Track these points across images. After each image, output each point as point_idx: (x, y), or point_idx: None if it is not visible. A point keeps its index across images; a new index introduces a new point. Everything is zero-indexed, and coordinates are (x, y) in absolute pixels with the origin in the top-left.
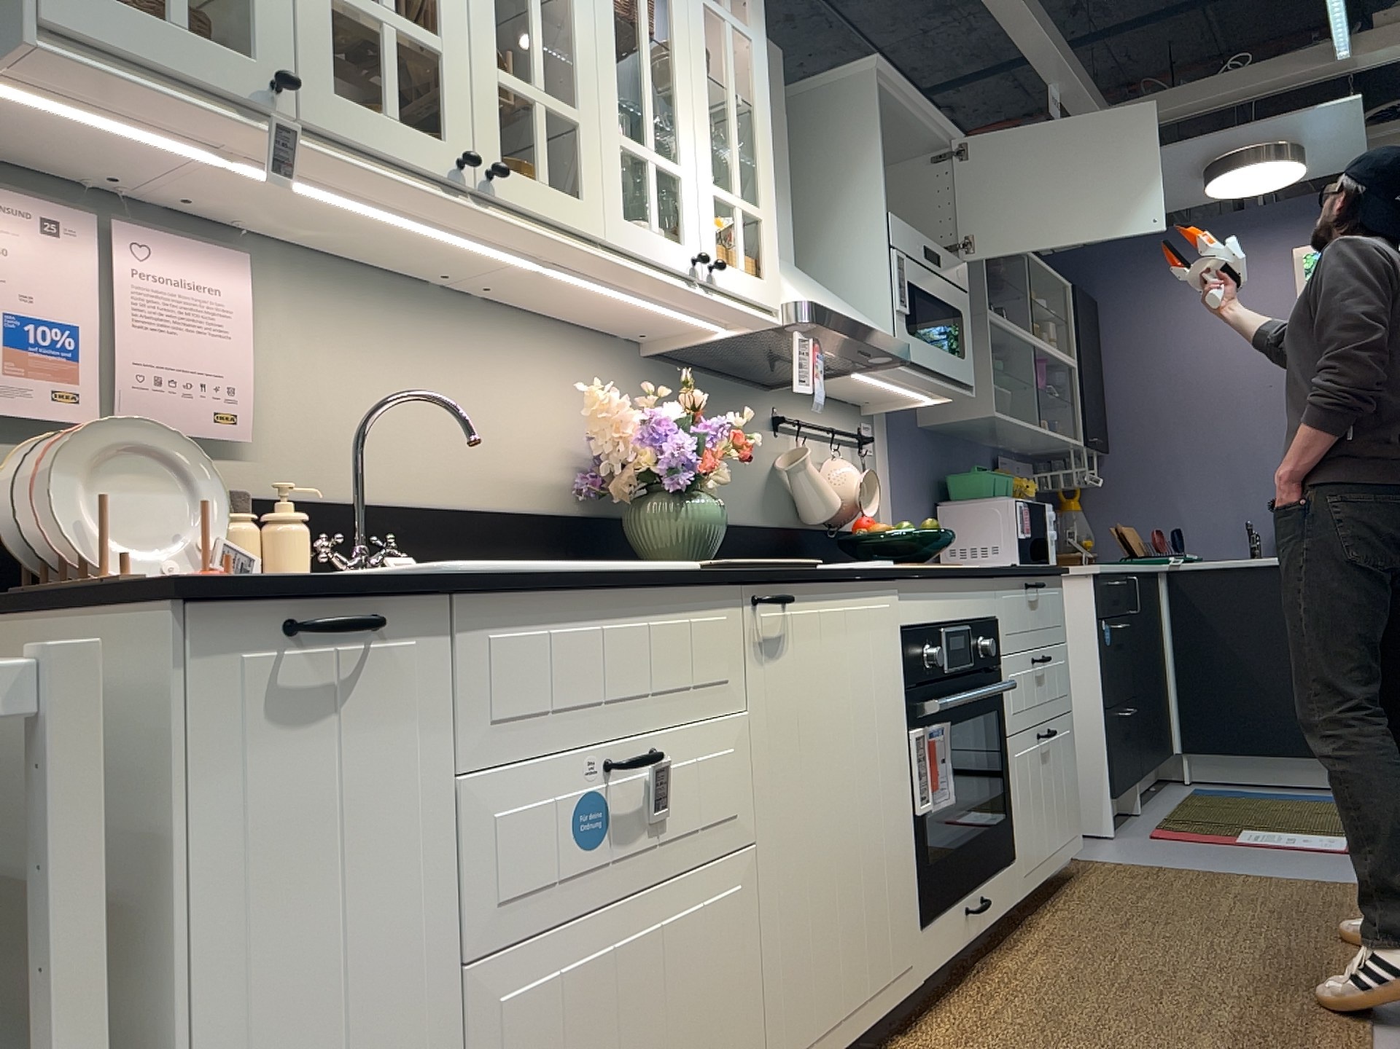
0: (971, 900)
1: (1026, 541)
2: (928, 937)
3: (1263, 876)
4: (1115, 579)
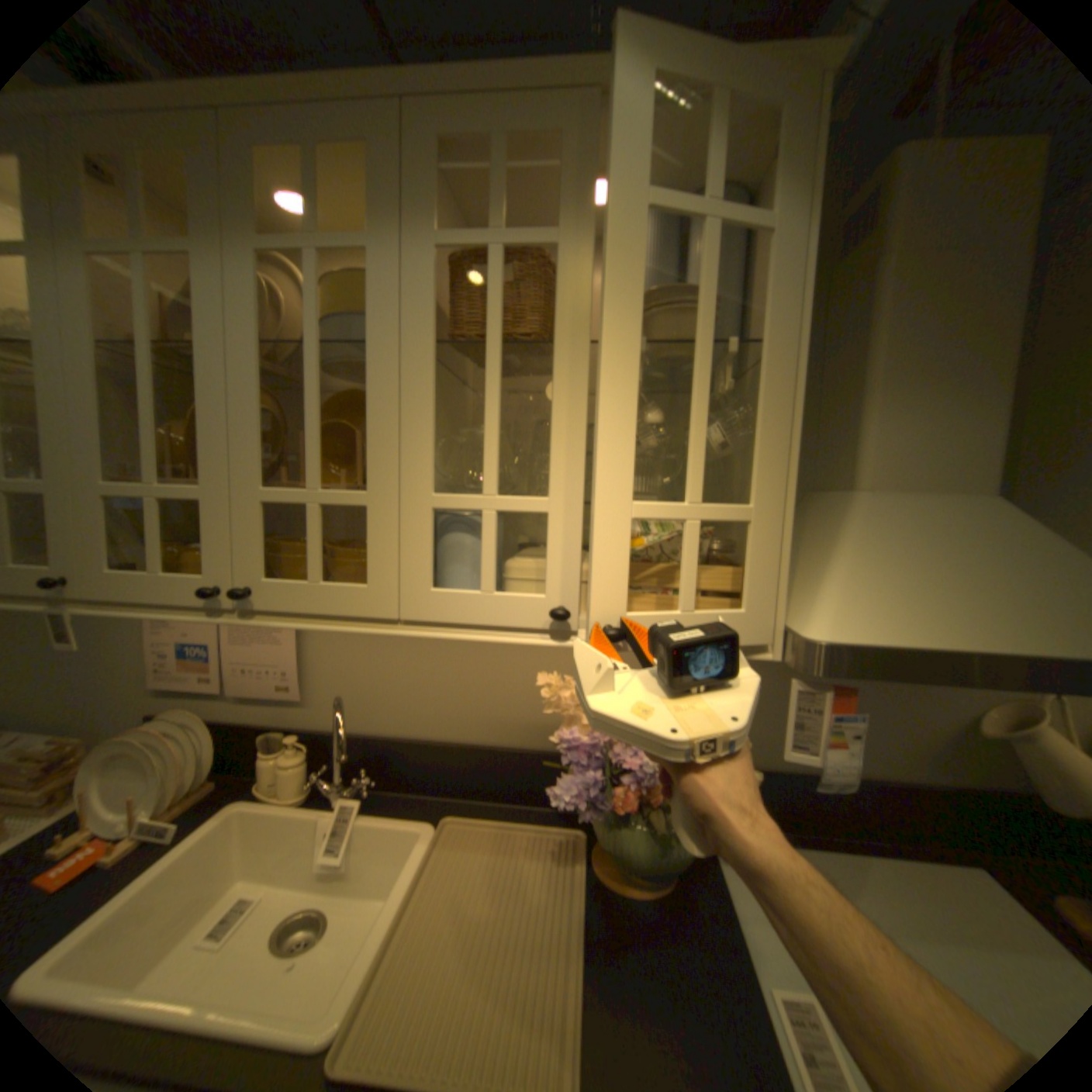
0: None
1: None
2: None
3: None
4: None
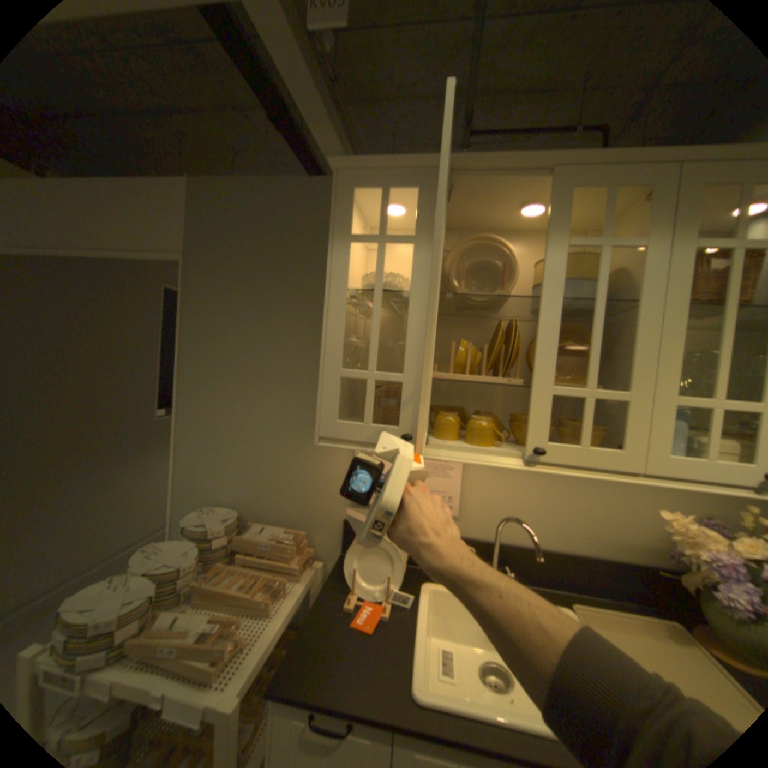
0: None
1: None
2: None
3: None
4: None
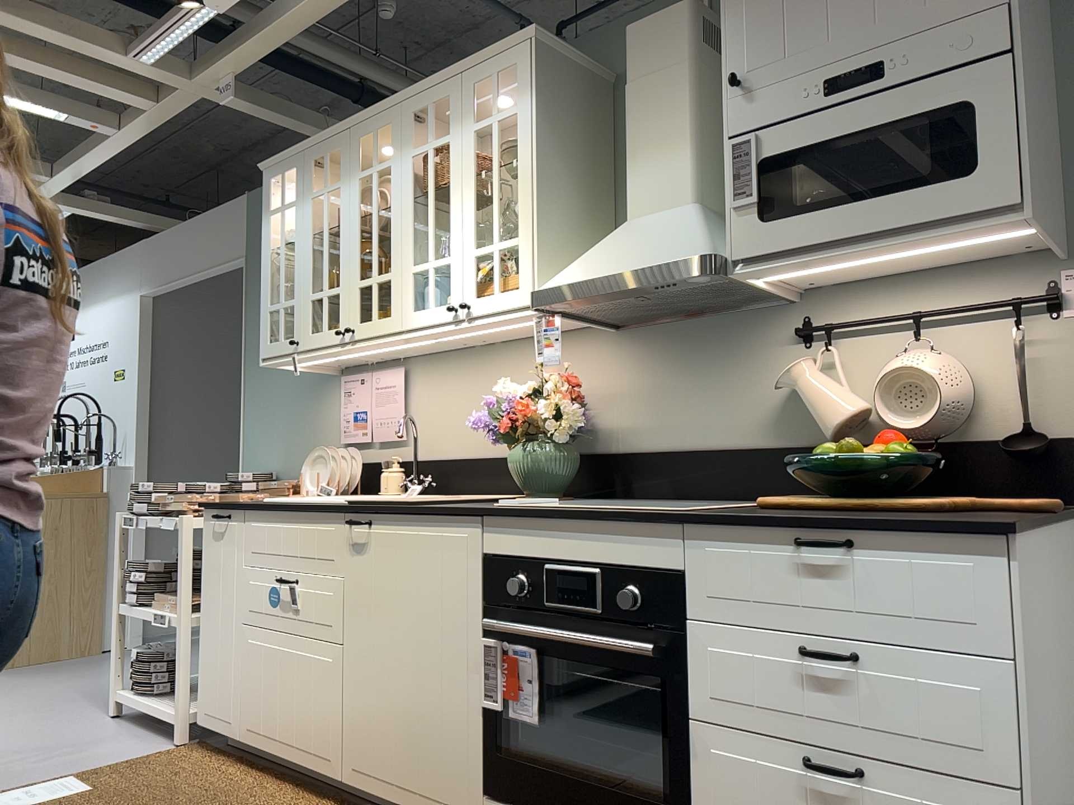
0: None
1: None
2: None
3: None
4: None
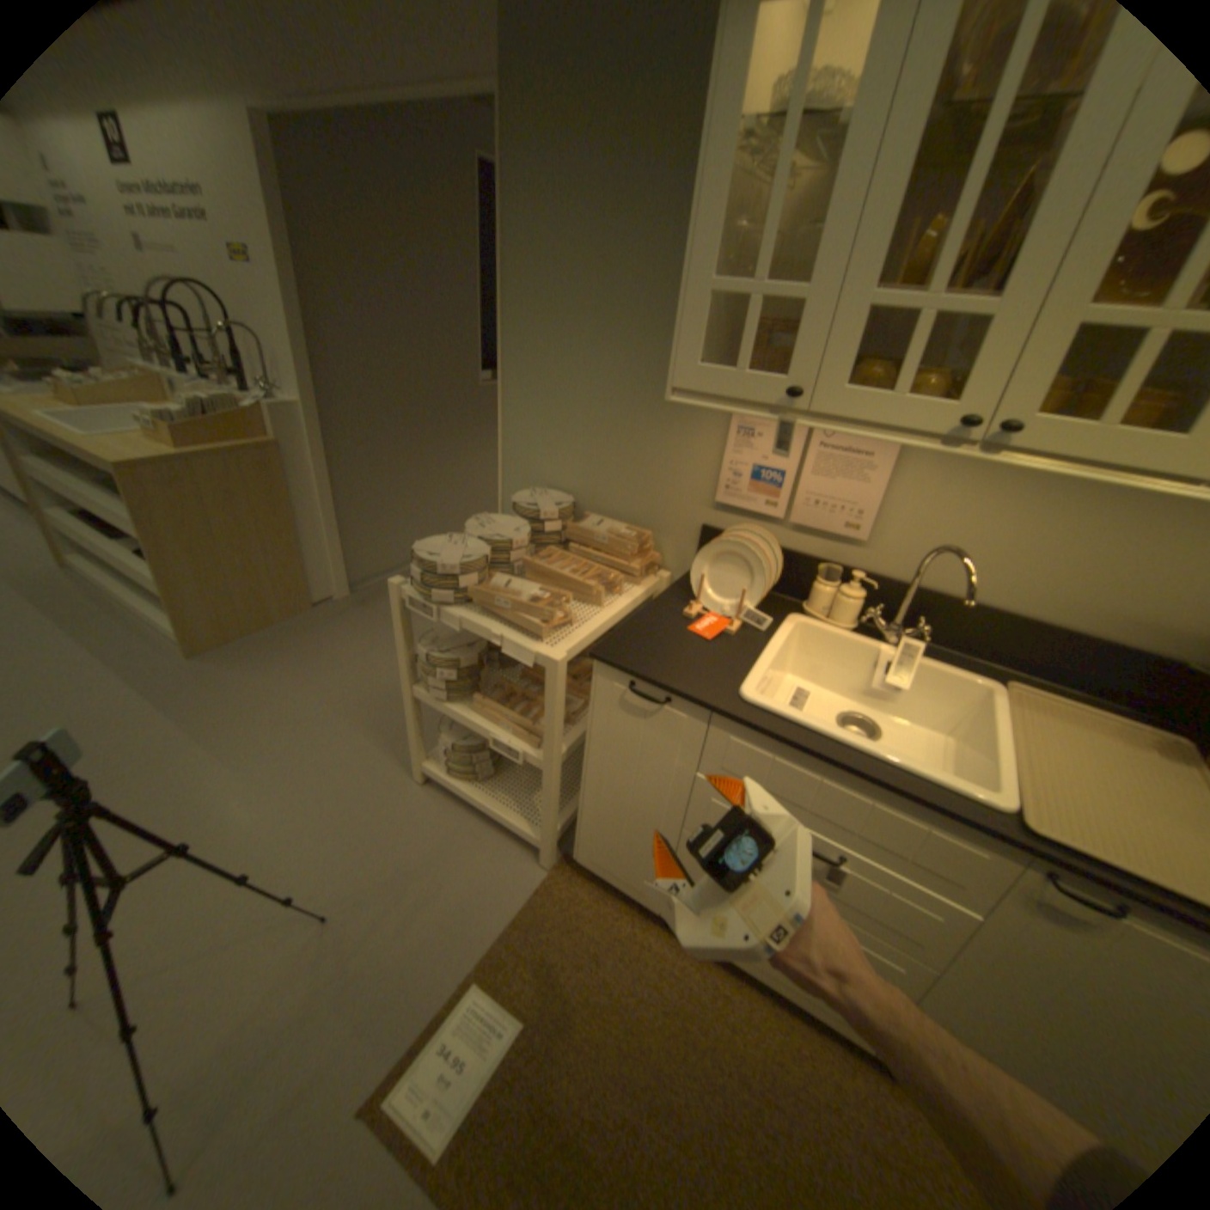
0: None
1: None
2: None
3: None
4: None
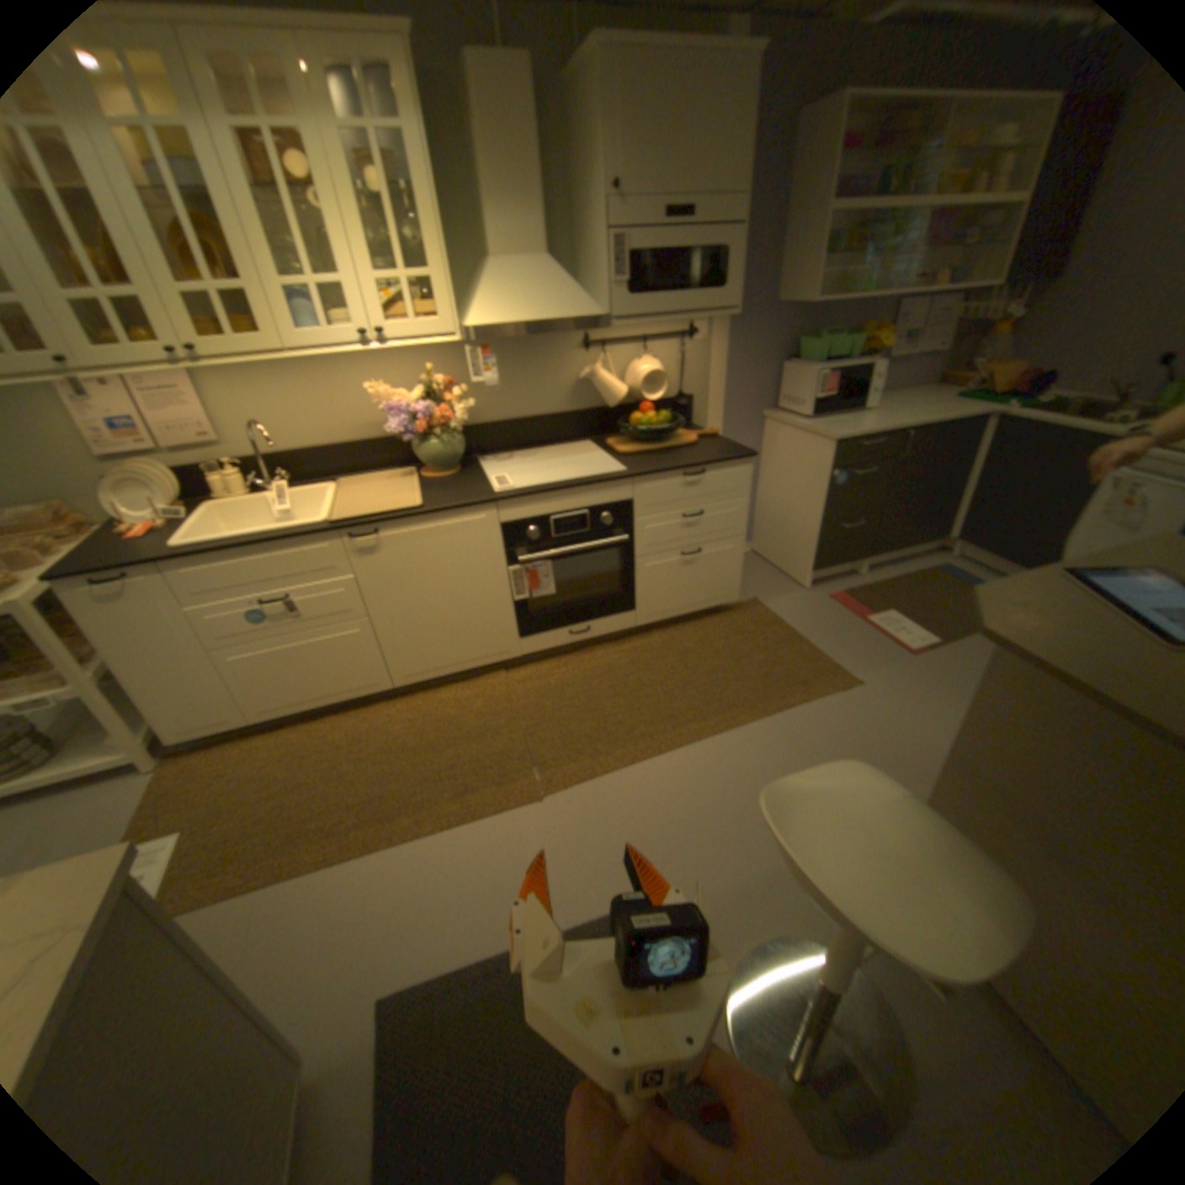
0: (577, 628)
1: (824, 400)
2: (528, 641)
3: (818, 651)
4: (872, 438)
